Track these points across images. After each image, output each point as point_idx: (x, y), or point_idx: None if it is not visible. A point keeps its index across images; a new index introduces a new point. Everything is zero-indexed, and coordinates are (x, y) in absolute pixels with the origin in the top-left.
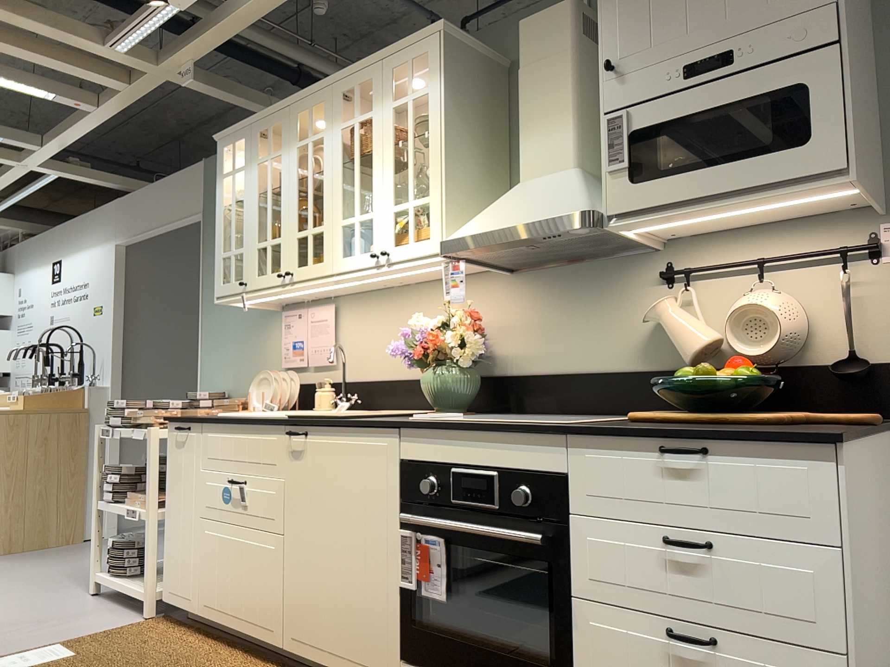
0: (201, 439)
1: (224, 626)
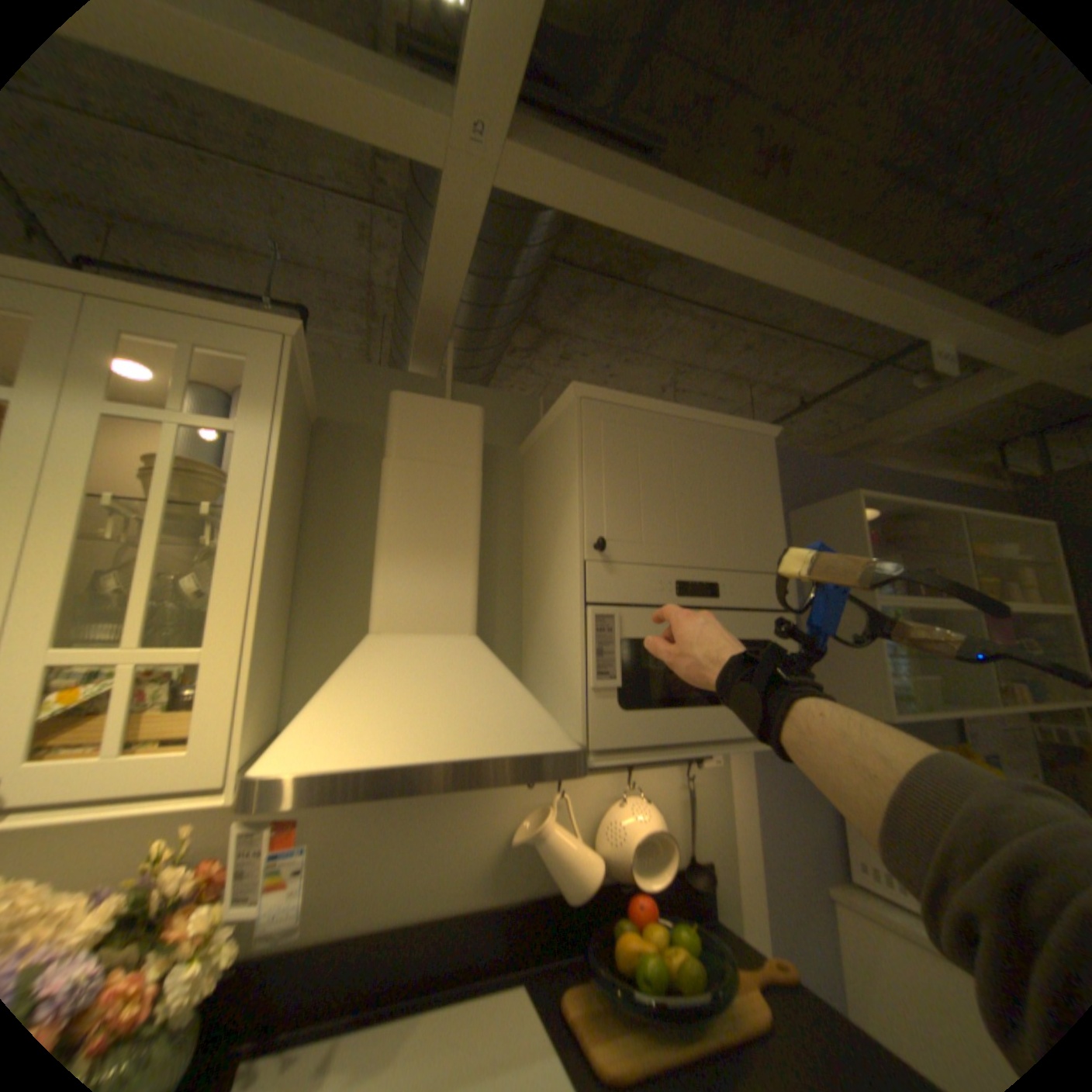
0: None
1: None
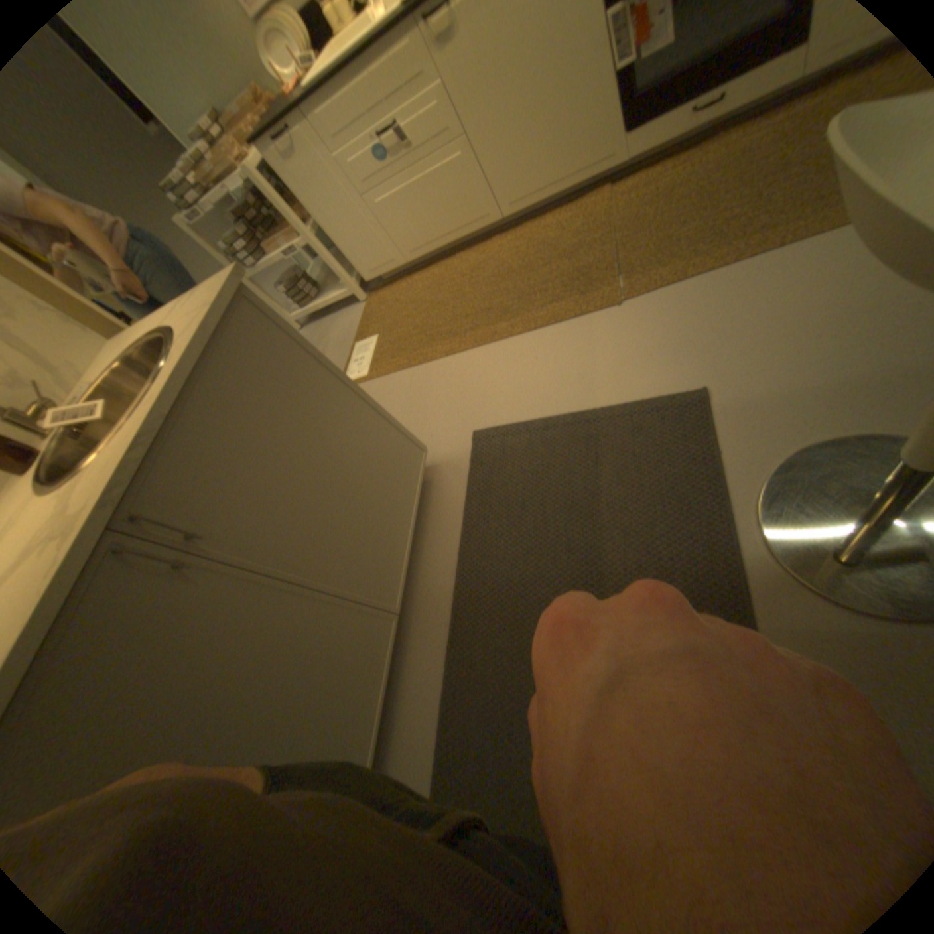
0: (310, 124)
1: (439, 247)
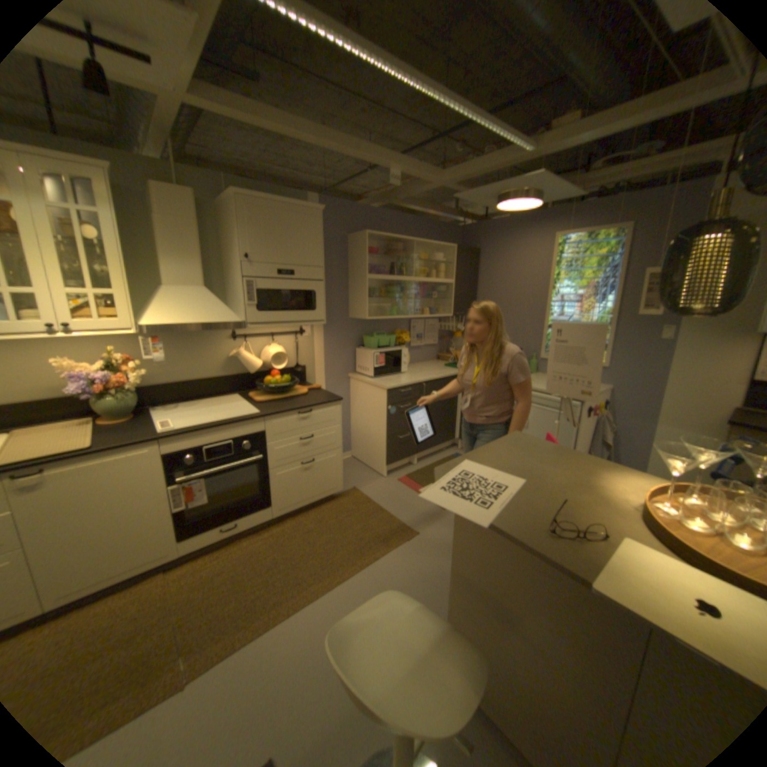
0: None
1: None
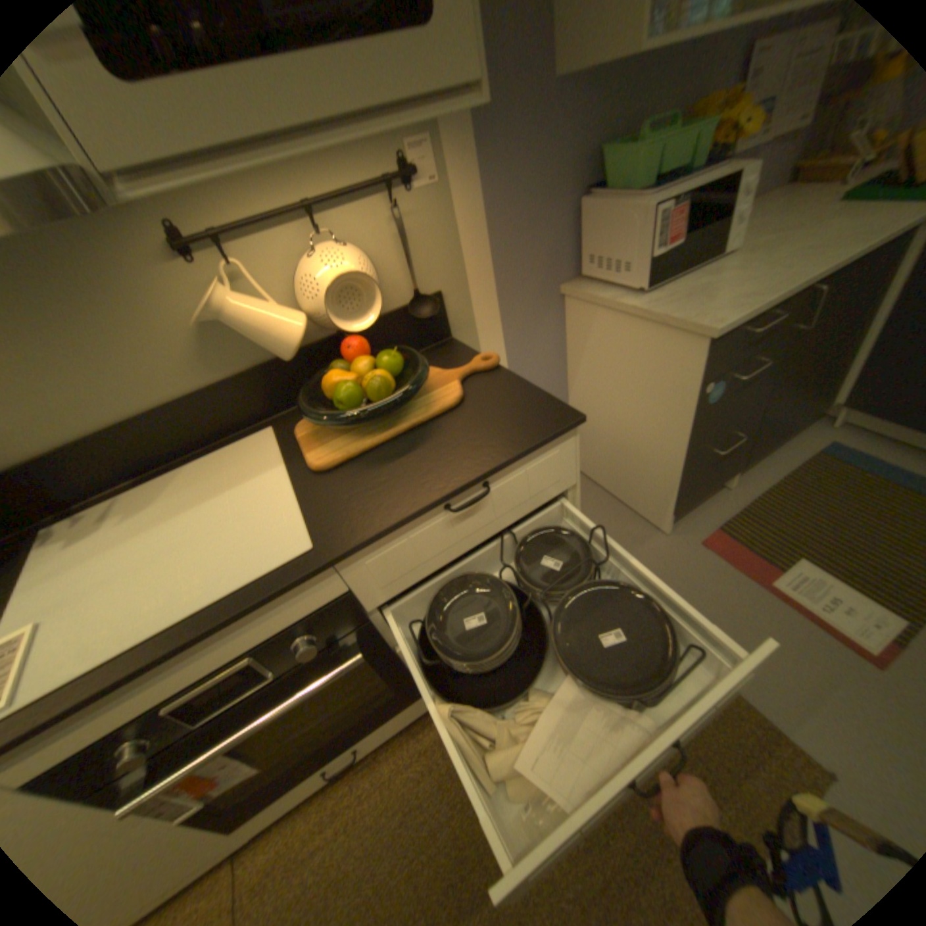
0: None
1: None
